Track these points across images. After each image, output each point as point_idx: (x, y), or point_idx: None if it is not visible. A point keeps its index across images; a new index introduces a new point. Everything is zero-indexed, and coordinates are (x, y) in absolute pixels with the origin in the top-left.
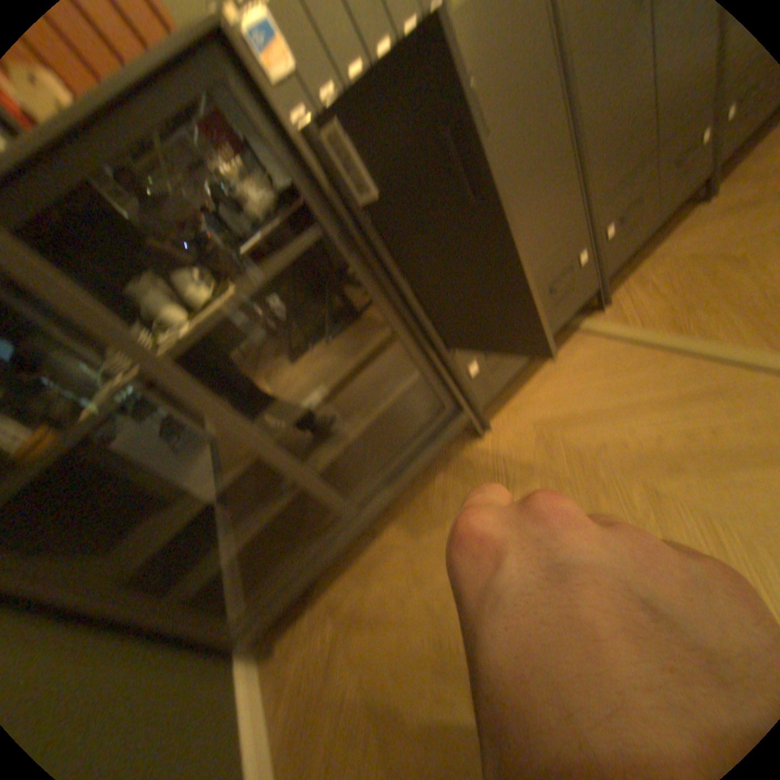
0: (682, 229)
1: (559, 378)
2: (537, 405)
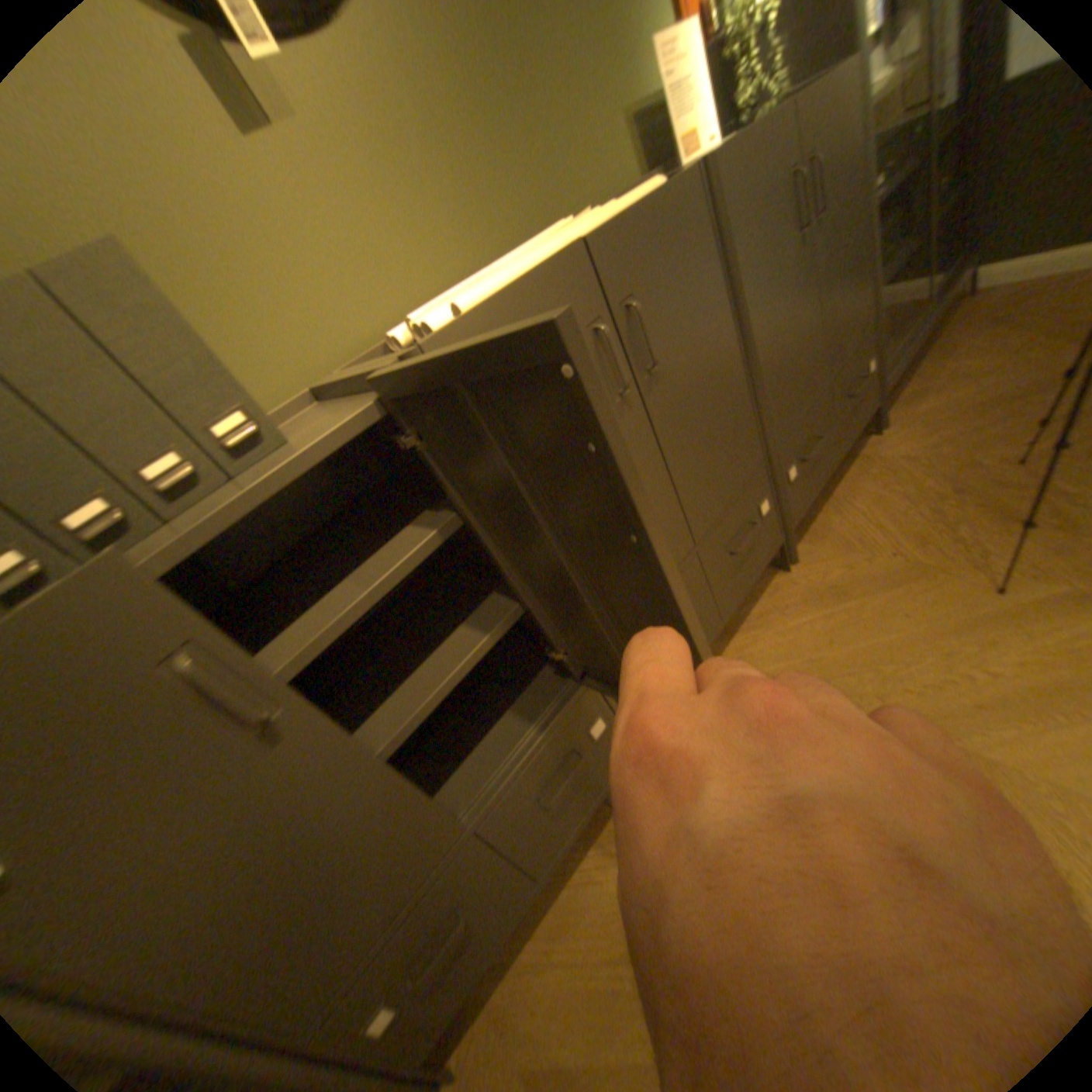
0: (757, 615)
1: (579, 934)
2: (538, 1010)
